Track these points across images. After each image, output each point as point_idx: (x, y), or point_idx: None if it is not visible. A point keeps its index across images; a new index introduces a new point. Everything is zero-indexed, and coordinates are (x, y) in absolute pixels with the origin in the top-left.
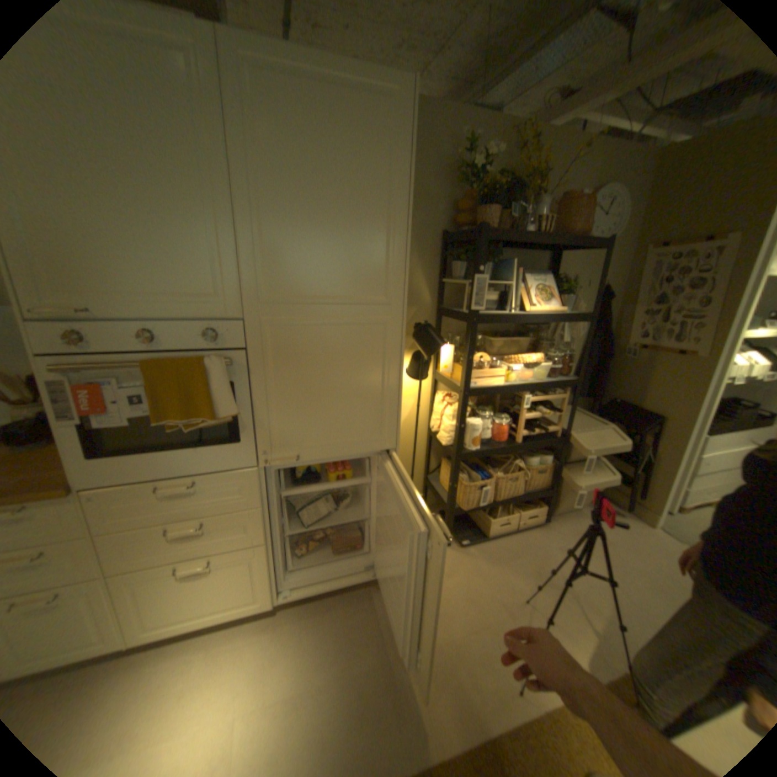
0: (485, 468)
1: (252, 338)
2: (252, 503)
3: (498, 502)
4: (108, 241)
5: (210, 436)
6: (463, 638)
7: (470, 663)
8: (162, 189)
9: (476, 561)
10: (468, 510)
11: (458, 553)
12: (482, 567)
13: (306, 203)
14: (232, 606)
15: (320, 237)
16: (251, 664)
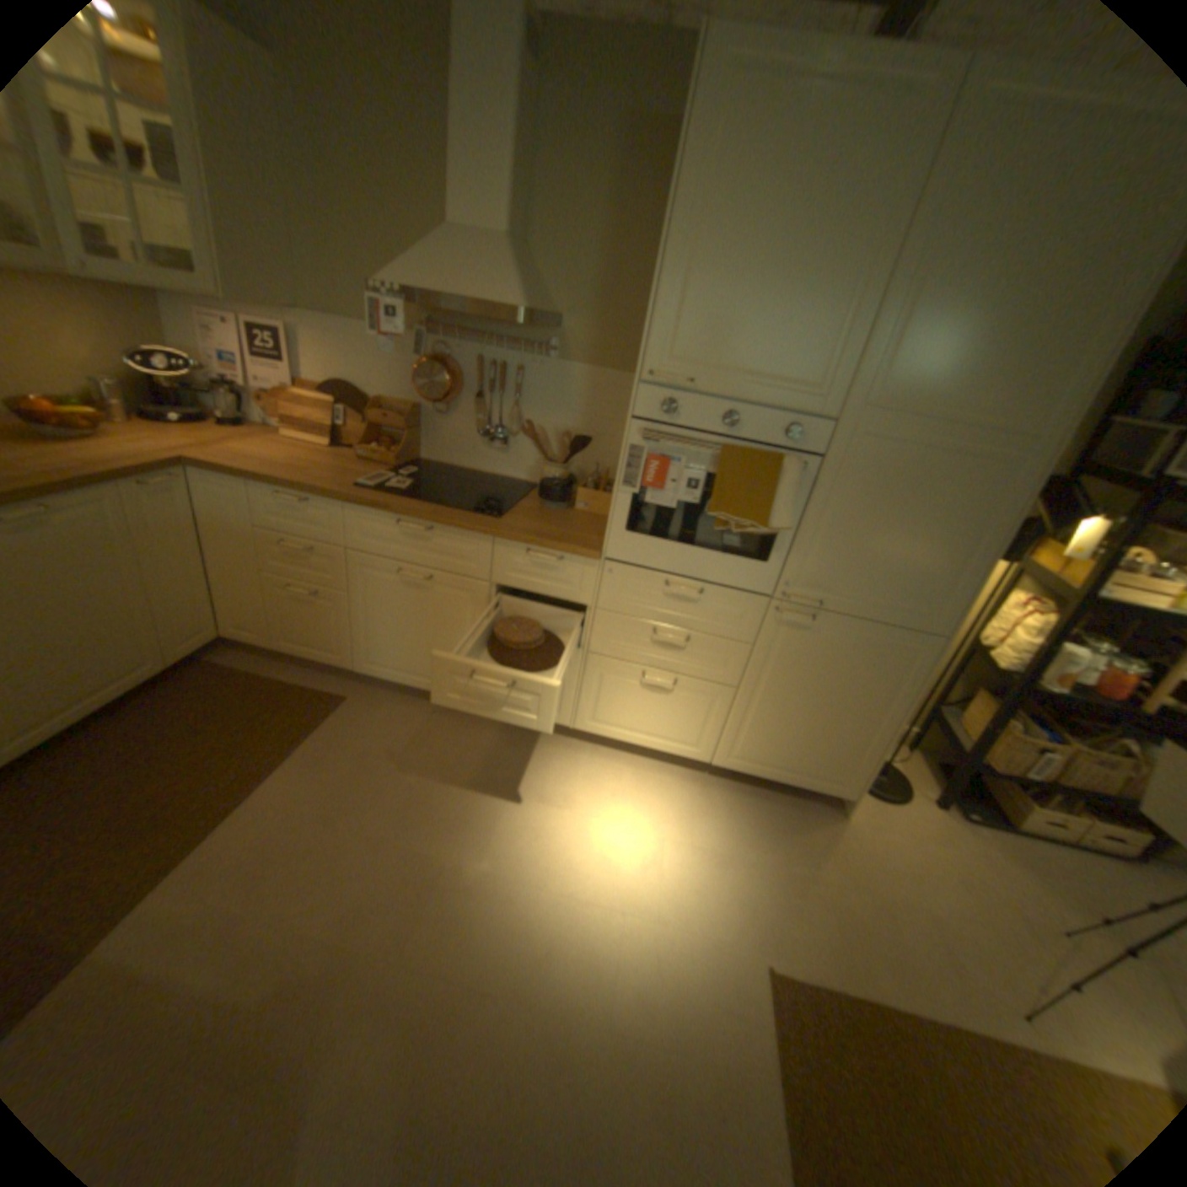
0: (1058, 730)
1: (836, 446)
2: (746, 637)
3: (1062, 788)
4: (742, 311)
5: (732, 547)
6: (949, 918)
7: (955, 948)
8: (820, 258)
9: (988, 848)
10: (1006, 774)
11: (961, 826)
12: (998, 859)
13: (986, 285)
14: (674, 739)
15: (982, 331)
16: (680, 805)
